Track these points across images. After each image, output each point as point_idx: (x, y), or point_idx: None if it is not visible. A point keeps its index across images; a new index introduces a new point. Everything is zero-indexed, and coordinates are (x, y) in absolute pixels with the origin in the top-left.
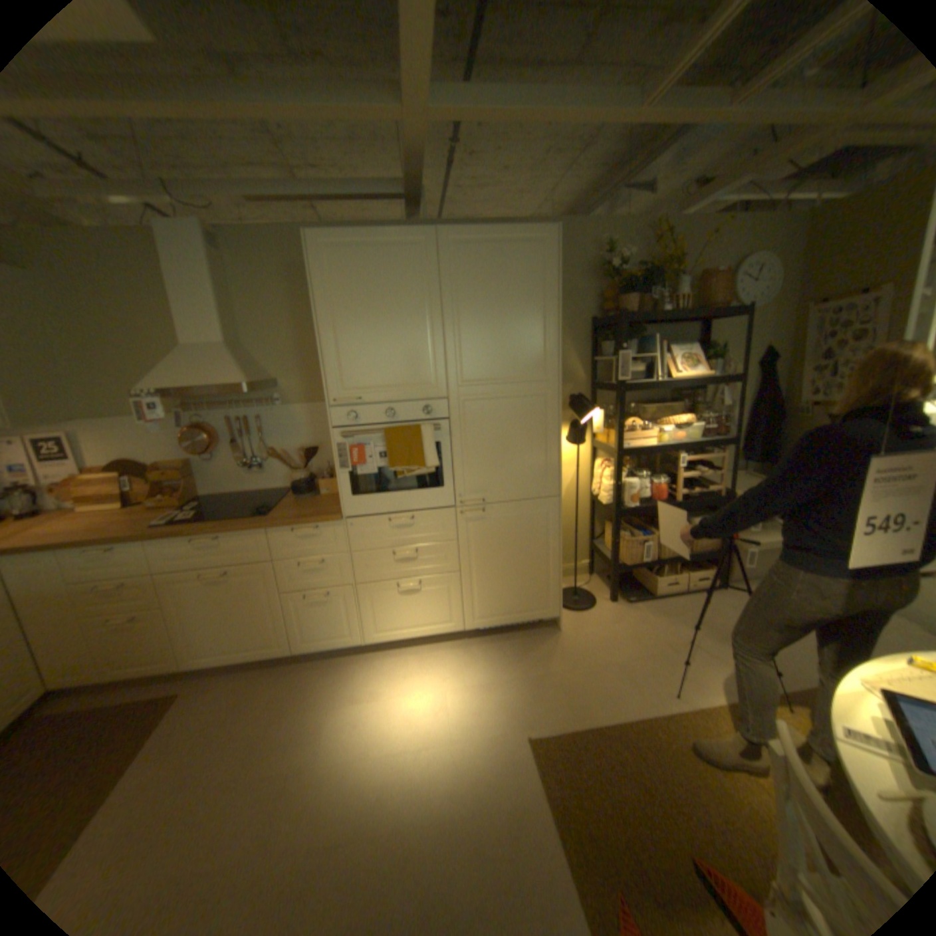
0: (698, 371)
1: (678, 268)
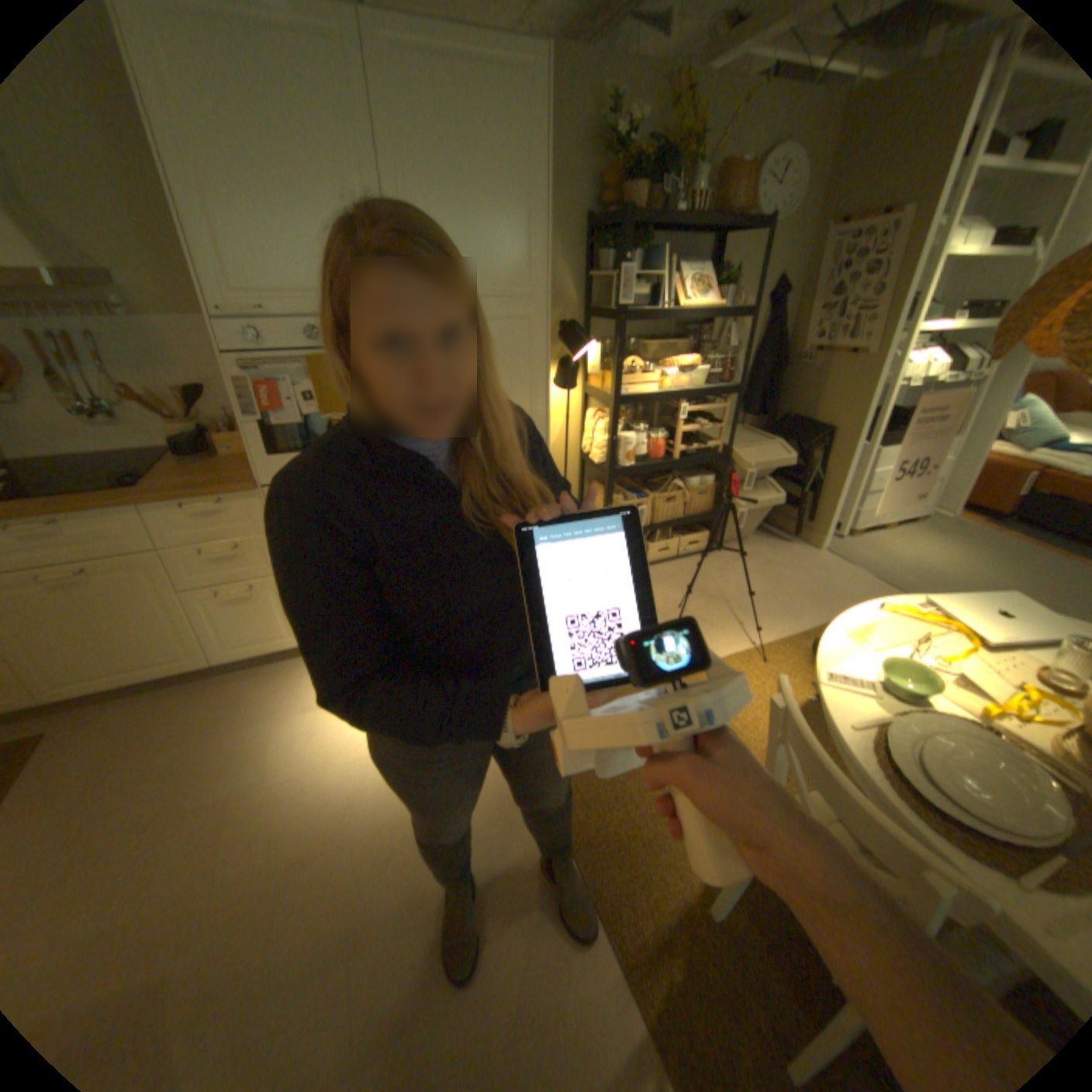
0: (709, 300)
1: (697, 152)
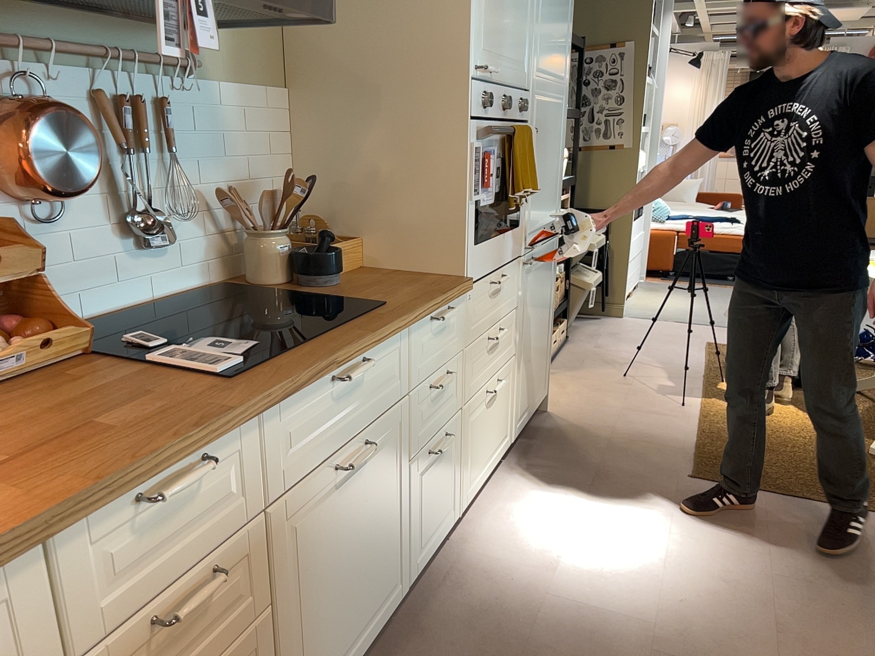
0: None
1: None
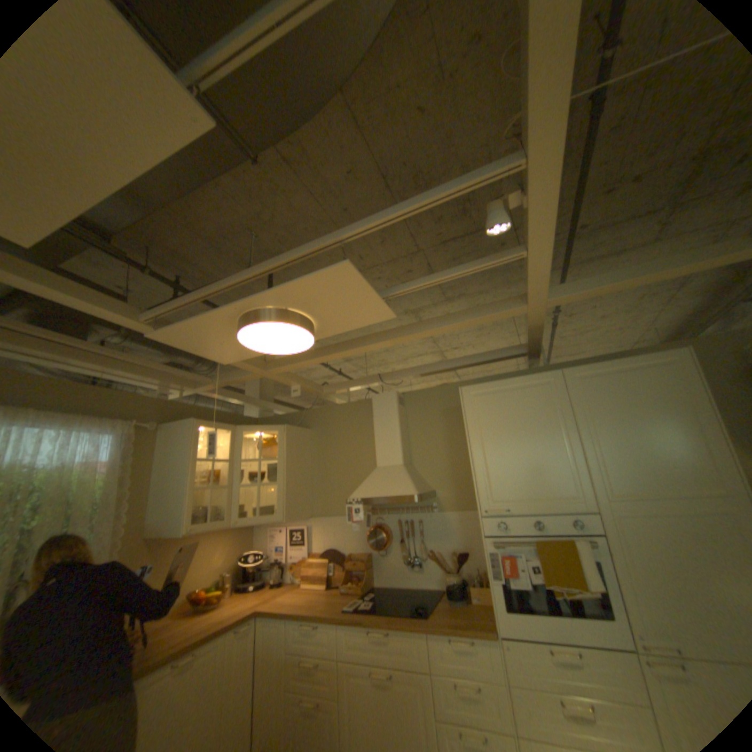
0: None
1: None
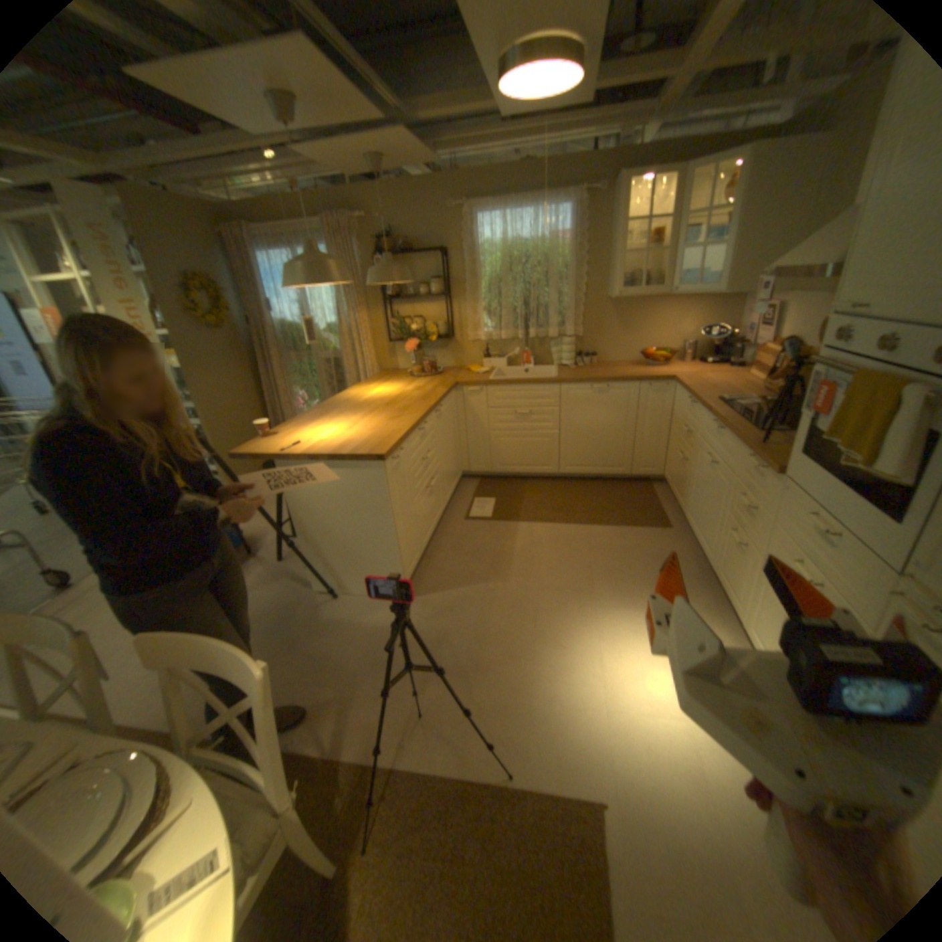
0: None
1: None
